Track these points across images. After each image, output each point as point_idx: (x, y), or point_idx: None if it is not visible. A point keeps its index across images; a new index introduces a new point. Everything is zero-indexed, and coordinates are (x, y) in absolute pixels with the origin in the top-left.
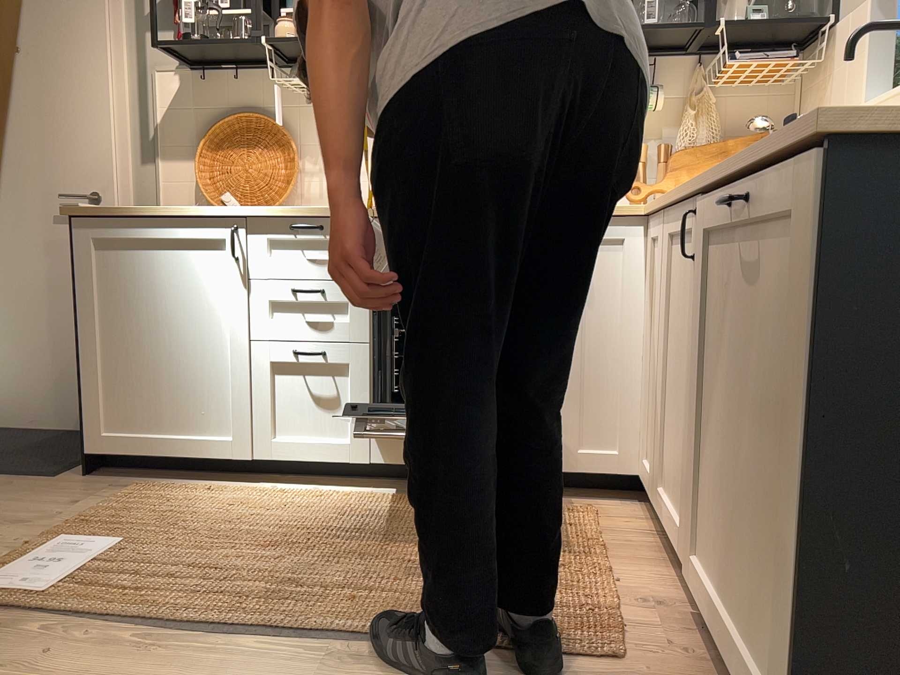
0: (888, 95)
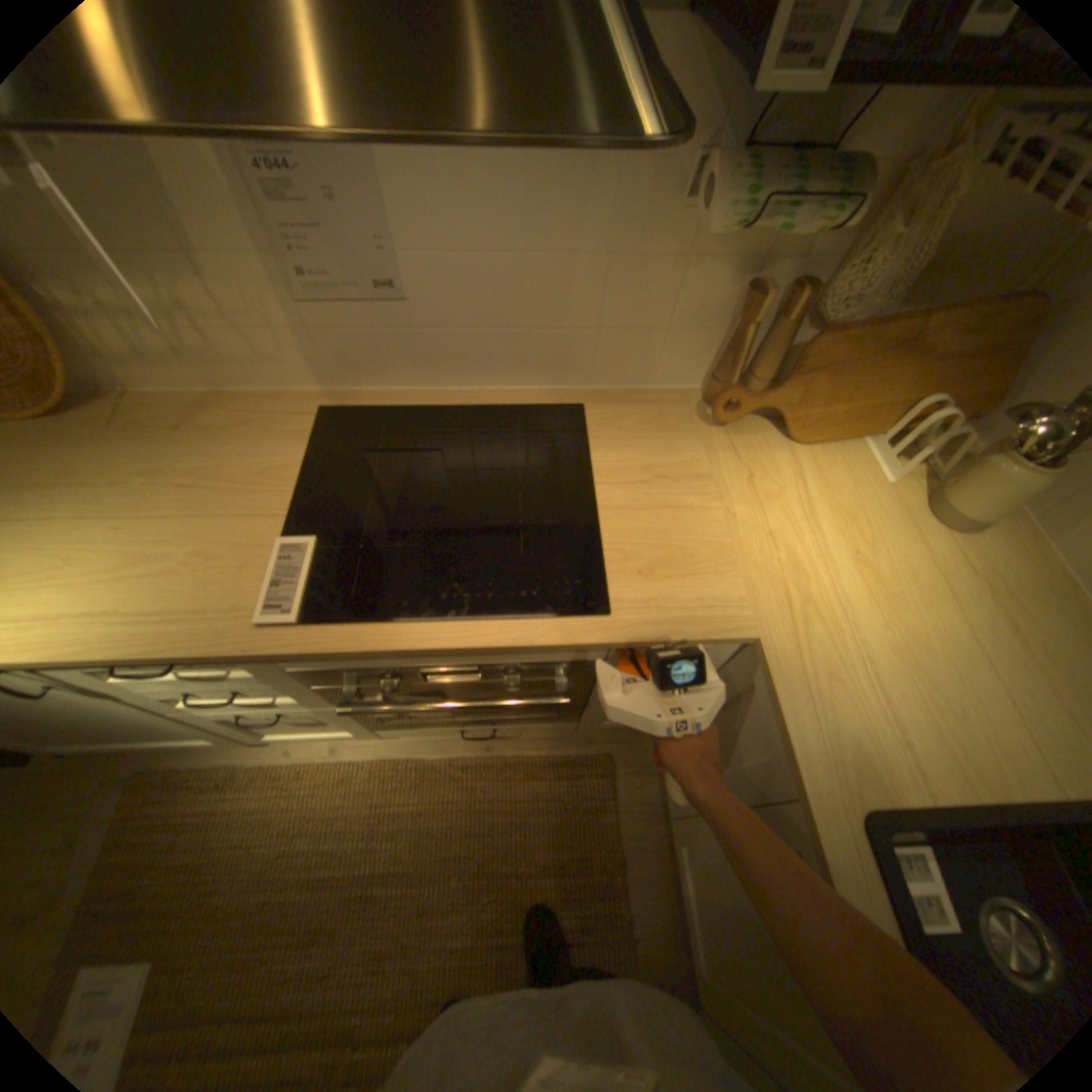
0: None
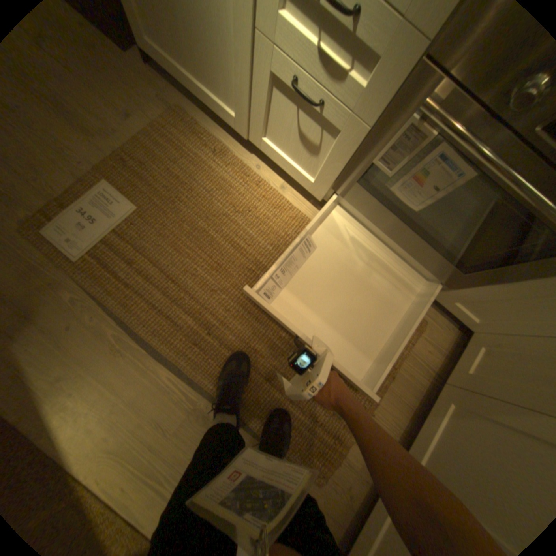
0: None
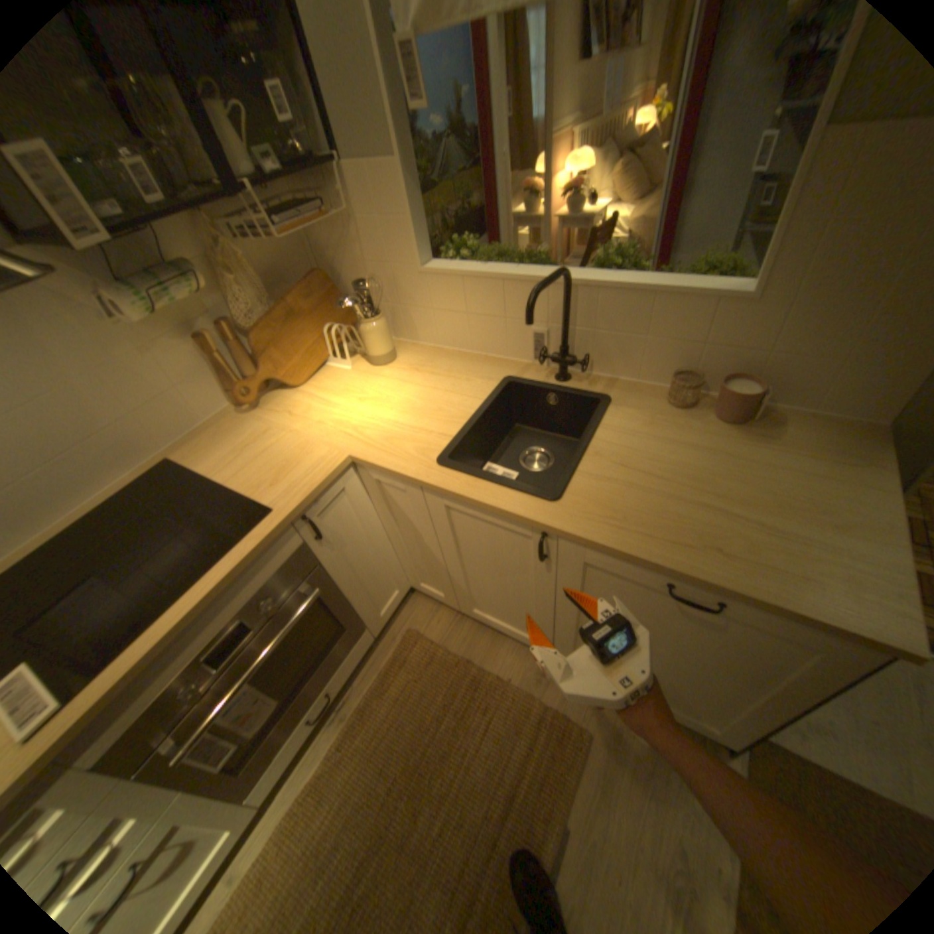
0: (456, 272)
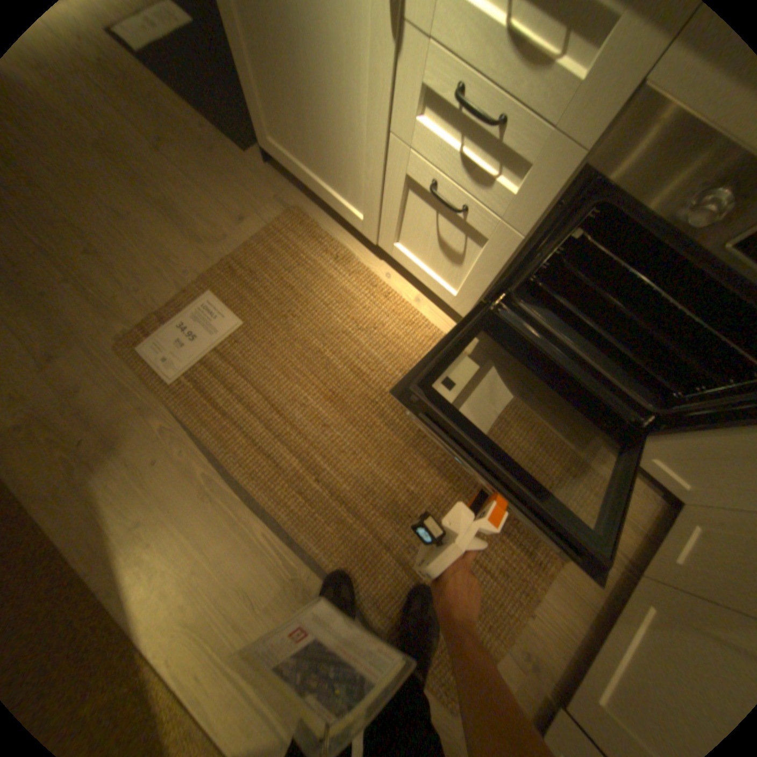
0: None
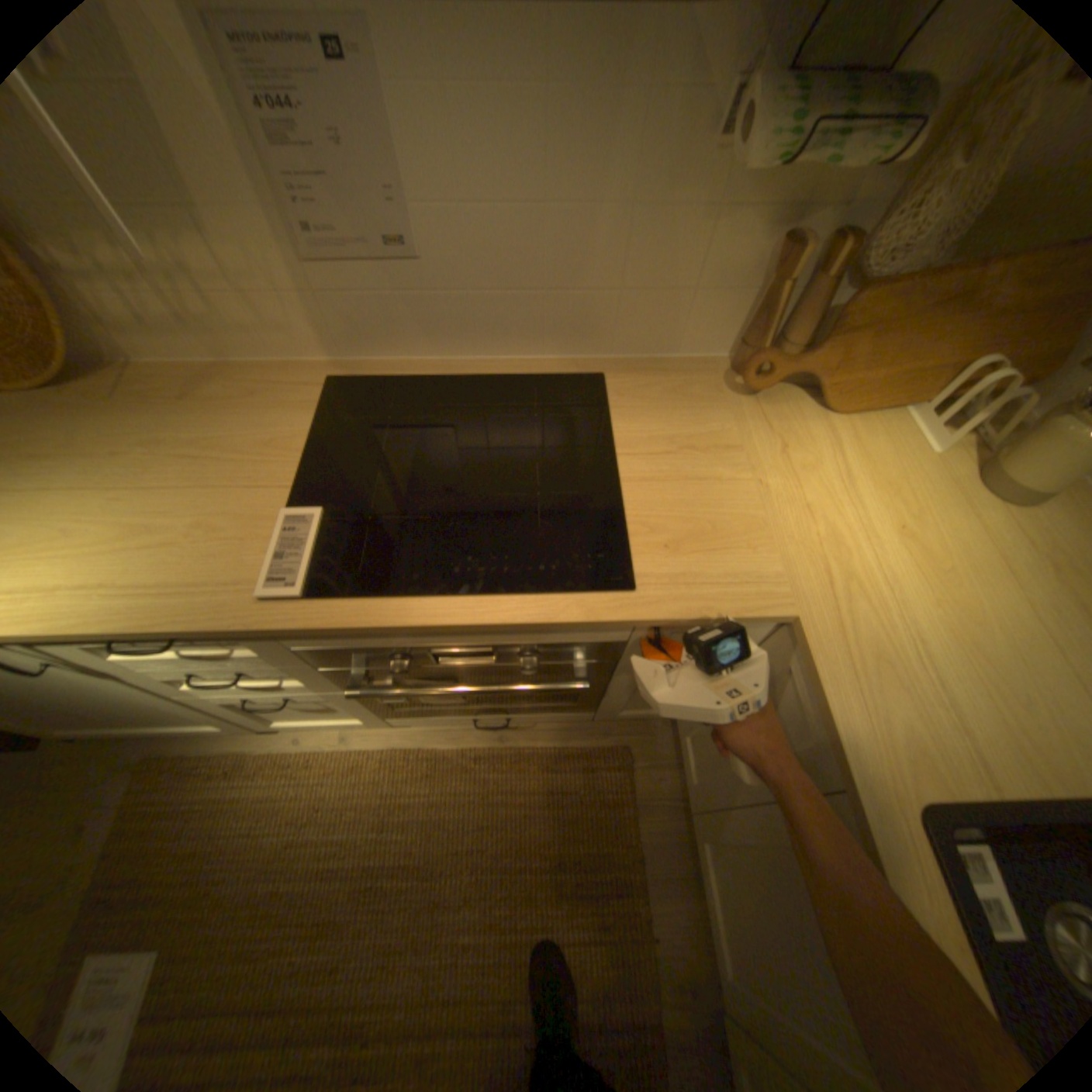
0: None
